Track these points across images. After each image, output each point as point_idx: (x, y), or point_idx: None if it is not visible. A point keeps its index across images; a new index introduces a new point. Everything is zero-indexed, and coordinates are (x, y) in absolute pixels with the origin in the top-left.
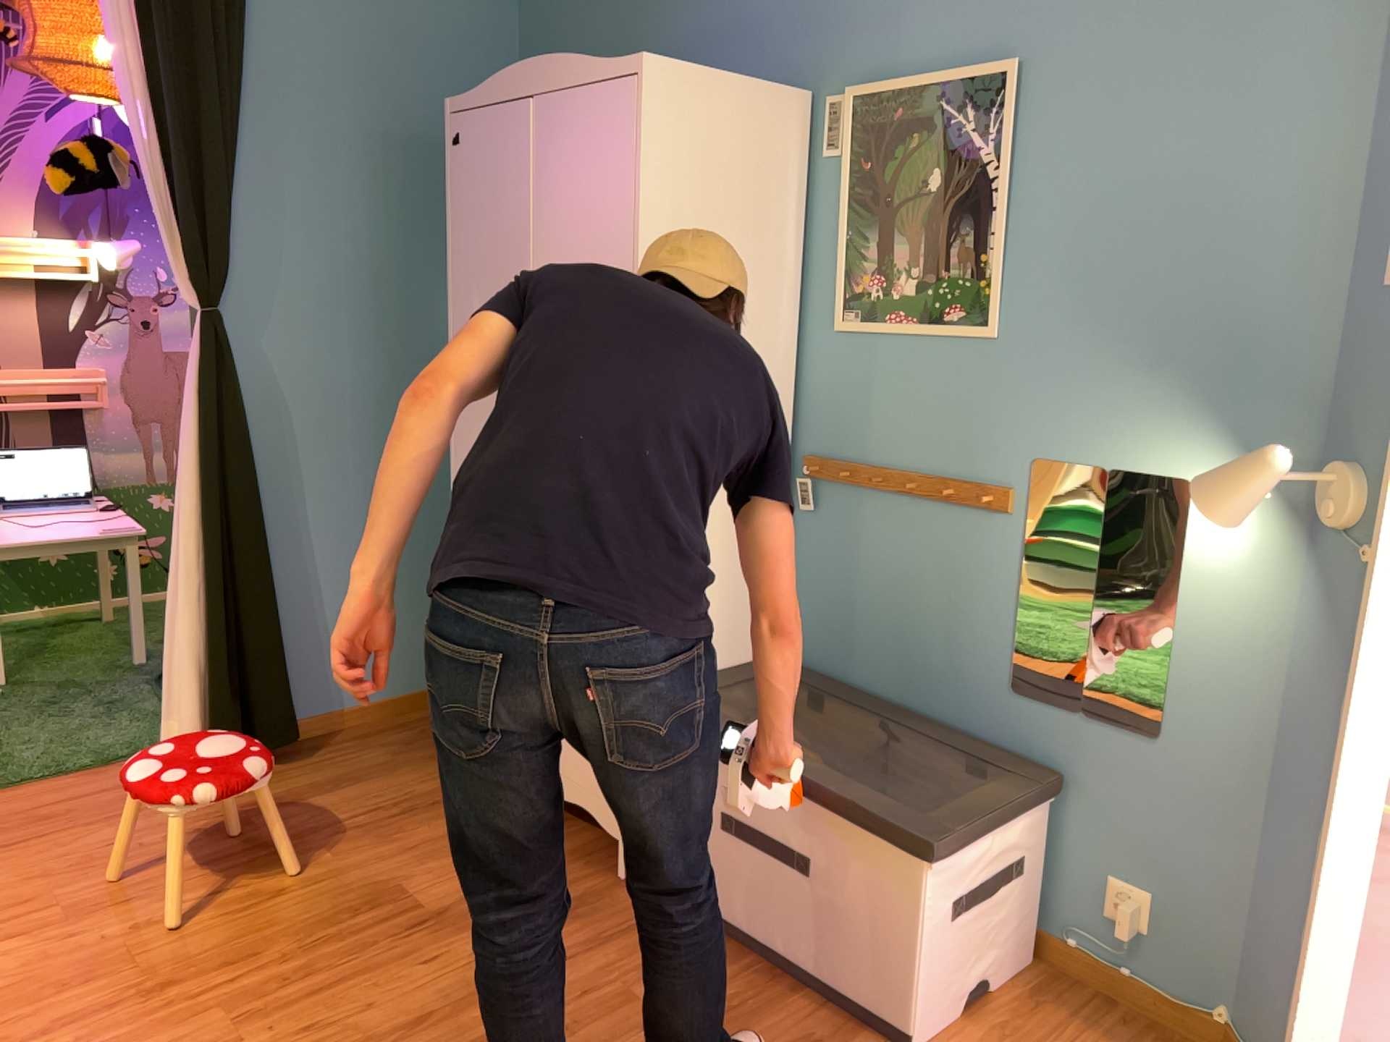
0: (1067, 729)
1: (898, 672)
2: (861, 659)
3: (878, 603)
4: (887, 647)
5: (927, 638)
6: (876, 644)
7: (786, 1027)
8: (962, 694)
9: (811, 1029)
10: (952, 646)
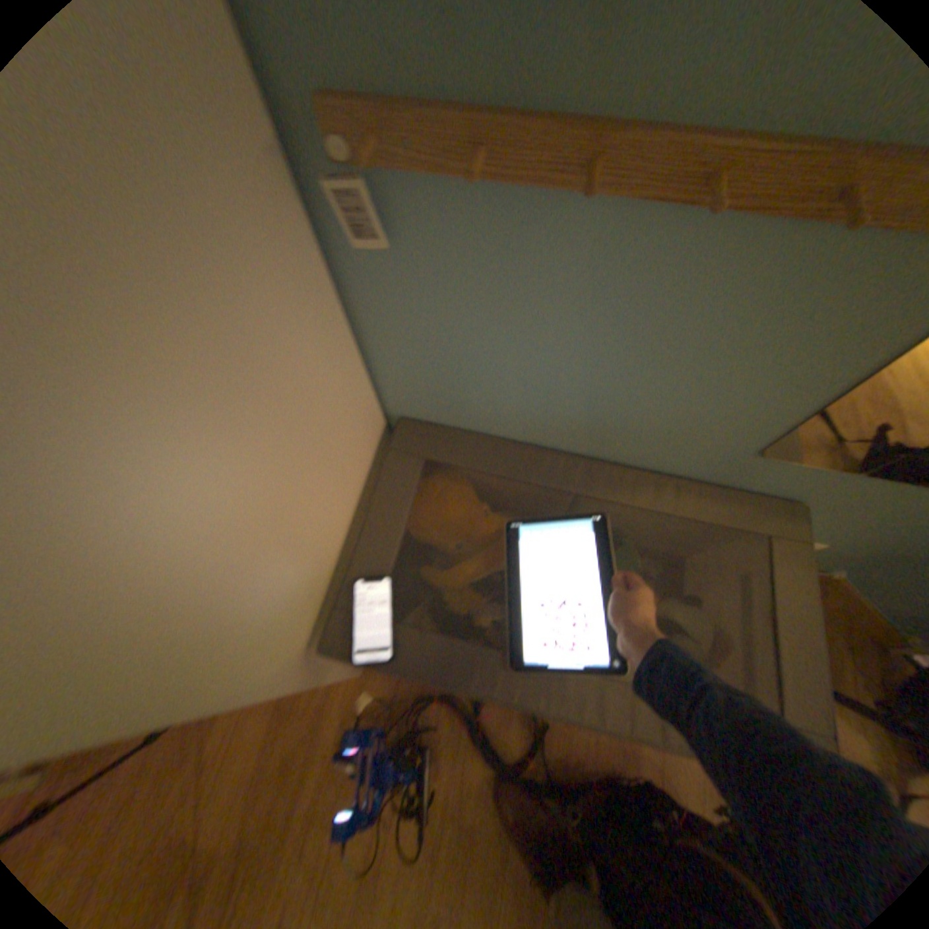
0: (827, 483)
1: (575, 434)
2: (516, 423)
3: (551, 376)
4: (560, 416)
5: (635, 412)
6: (540, 412)
7: (590, 774)
8: (675, 454)
9: (607, 761)
10: (682, 421)
